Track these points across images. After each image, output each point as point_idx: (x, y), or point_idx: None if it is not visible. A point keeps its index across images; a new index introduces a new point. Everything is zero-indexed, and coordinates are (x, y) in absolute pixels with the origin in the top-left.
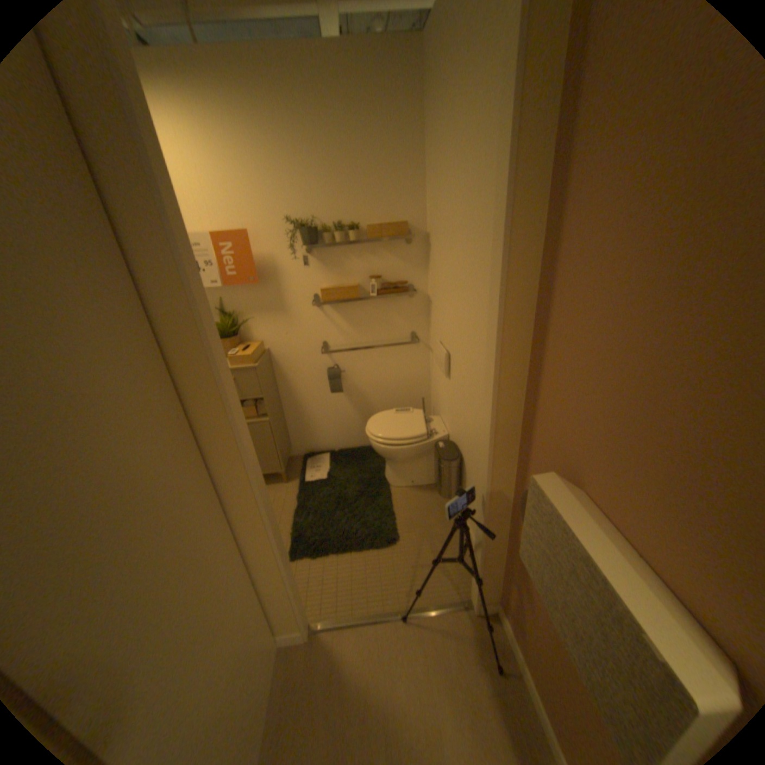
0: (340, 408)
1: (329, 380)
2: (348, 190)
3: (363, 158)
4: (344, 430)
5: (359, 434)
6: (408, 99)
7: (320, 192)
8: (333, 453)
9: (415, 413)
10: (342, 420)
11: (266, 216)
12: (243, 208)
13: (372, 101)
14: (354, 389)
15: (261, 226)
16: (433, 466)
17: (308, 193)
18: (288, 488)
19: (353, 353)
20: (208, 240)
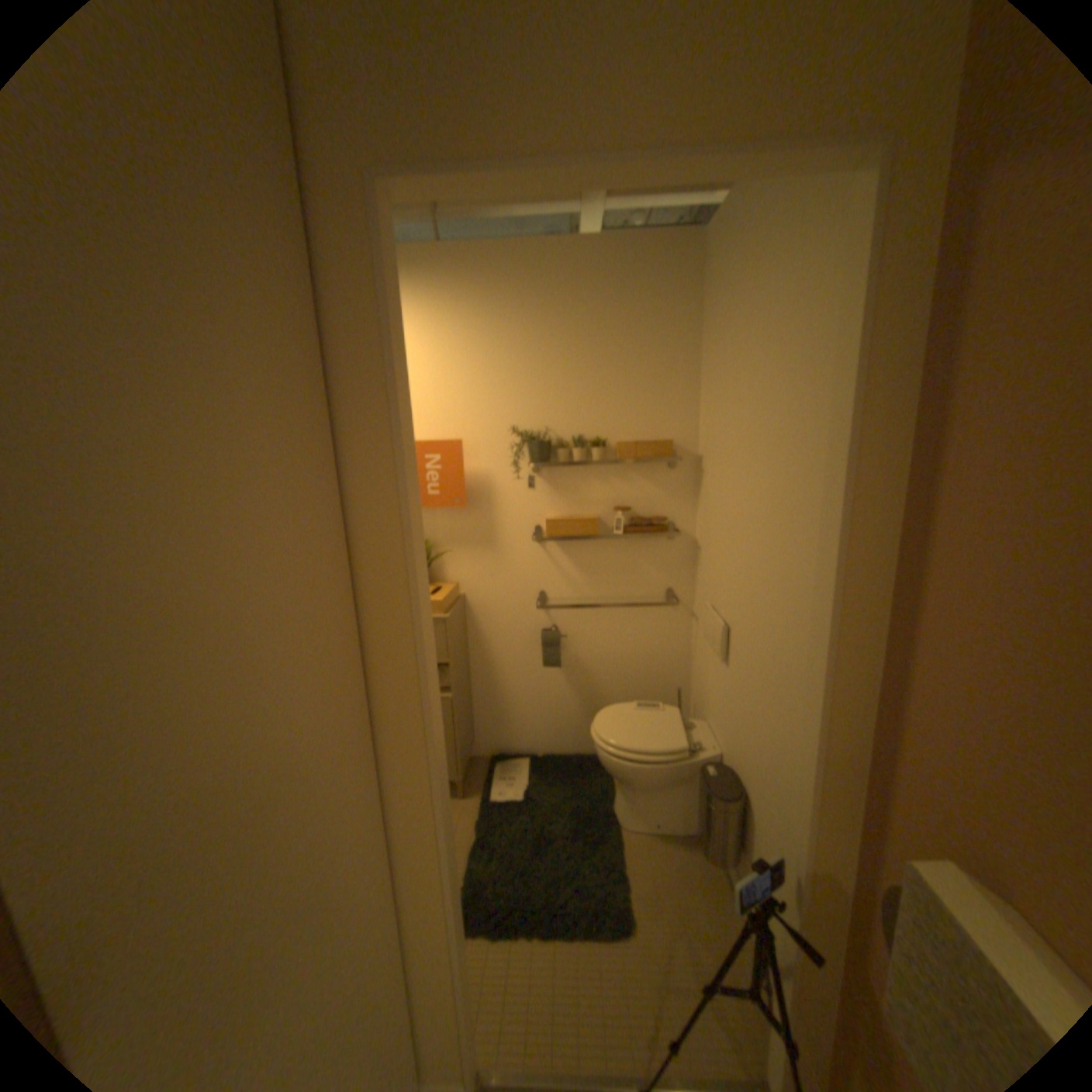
0: (554, 692)
1: (542, 647)
2: (596, 399)
3: (620, 363)
4: (554, 725)
5: (578, 735)
6: (684, 298)
7: (560, 401)
8: (535, 761)
9: (668, 713)
10: (554, 709)
11: (488, 426)
12: (462, 416)
13: (638, 301)
14: (576, 665)
15: (480, 438)
16: (694, 805)
17: (545, 401)
18: (464, 809)
19: (581, 611)
20: None
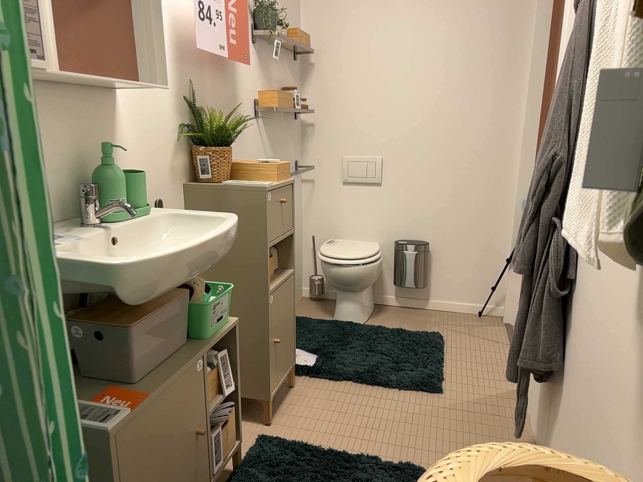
0: None
1: None
2: None
3: None
4: None
5: None
6: None
7: None
8: None
9: (340, 242)
10: None
11: None
12: None
13: None
14: None
15: None
16: (372, 288)
17: None
18: (307, 383)
19: None
20: None
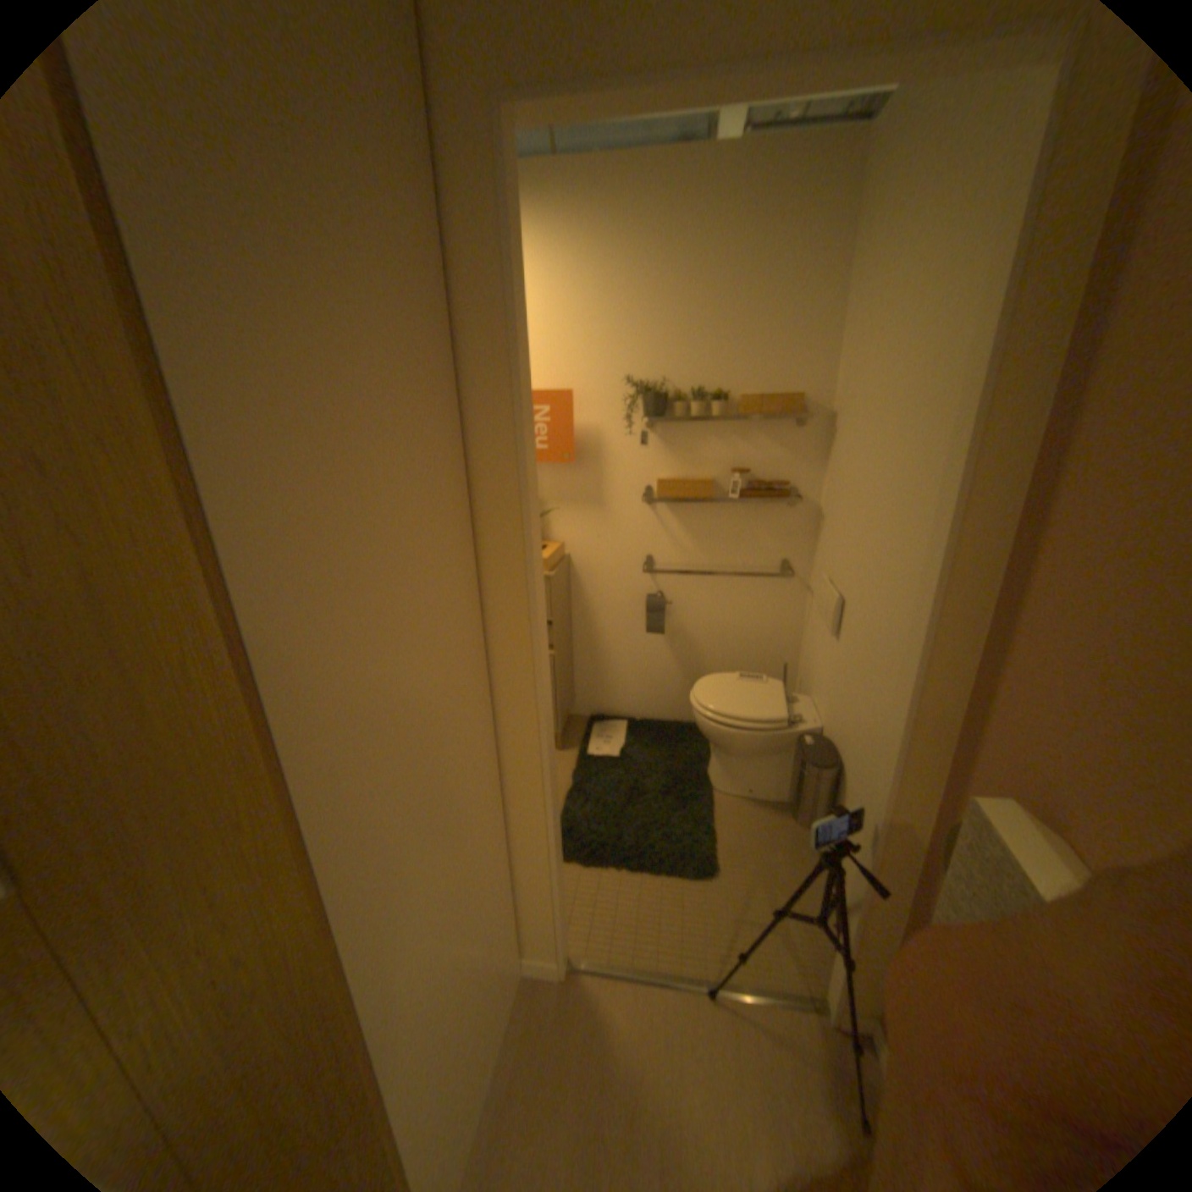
0: (660, 660)
1: (651, 615)
2: (726, 345)
3: (757, 302)
4: (659, 693)
5: (682, 704)
6: (840, 219)
7: (686, 347)
8: (637, 725)
9: (777, 688)
10: (660, 677)
11: (605, 376)
12: (577, 365)
13: (784, 224)
14: (685, 635)
15: (596, 389)
16: (795, 777)
17: (668, 348)
18: (568, 761)
19: (693, 580)
20: None
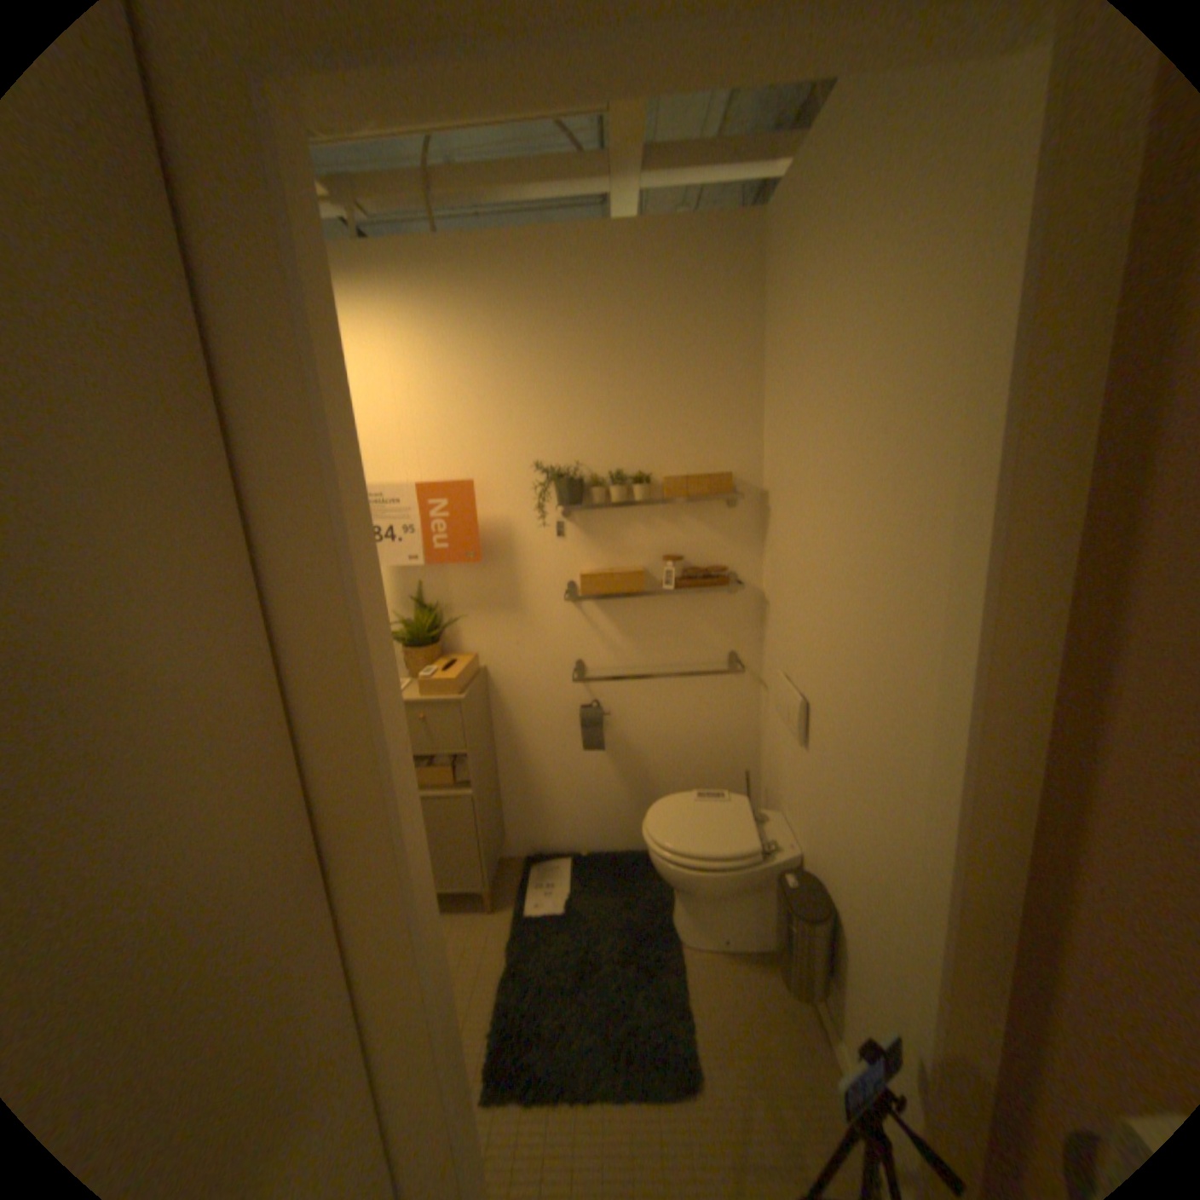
0: (597, 777)
1: (581, 725)
2: (636, 423)
3: (664, 377)
4: (599, 816)
5: (627, 826)
6: (740, 295)
7: (592, 426)
8: (577, 860)
9: (734, 803)
10: (598, 797)
11: (505, 460)
12: (472, 449)
13: (683, 299)
14: (623, 745)
15: (495, 475)
16: (769, 914)
17: (573, 428)
18: (493, 925)
19: (626, 681)
20: (414, 494)
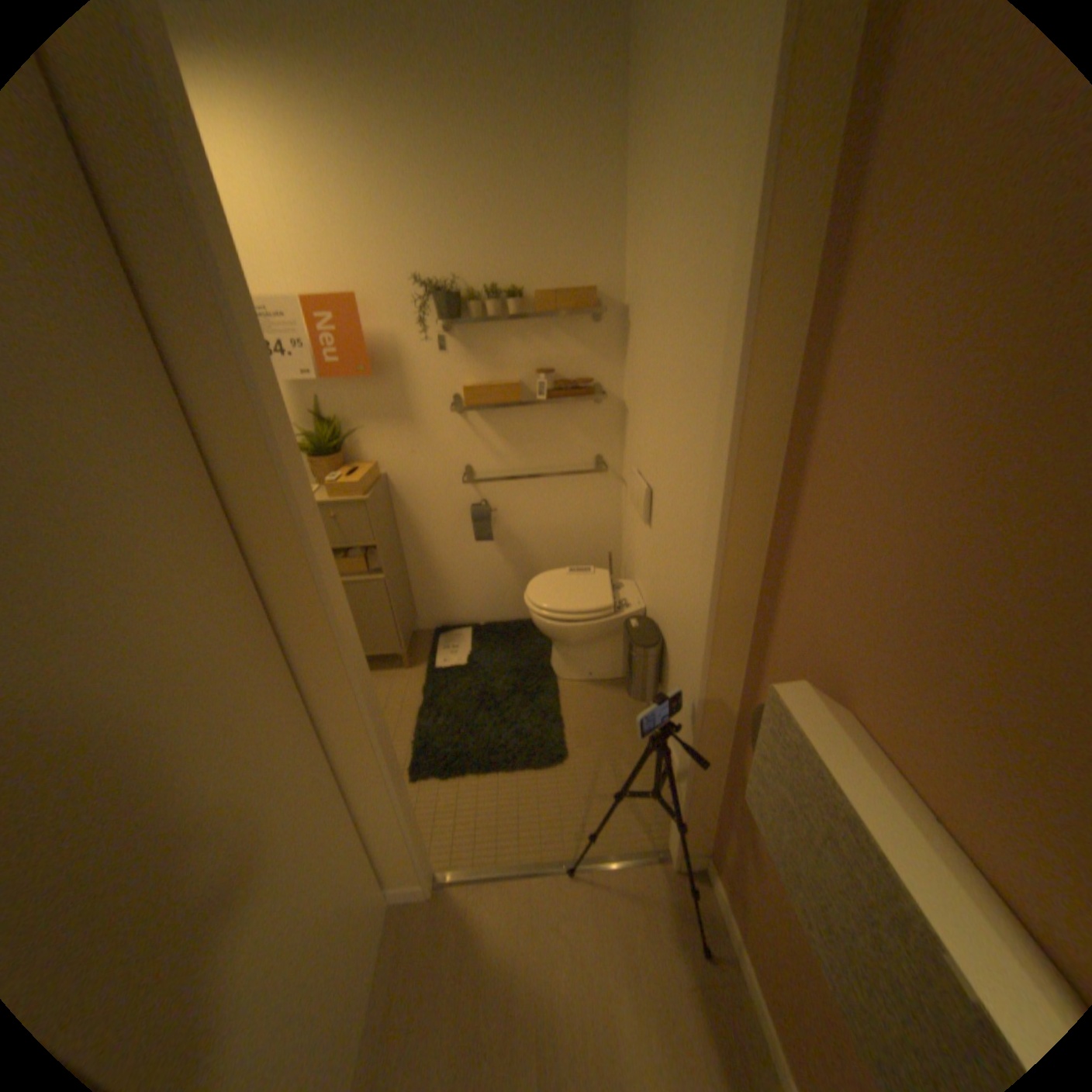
0: (489, 564)
1: (474, 523)
2: (508, 236)
3: (533, 187)
4: (493, 595)
5: (516, 602)
6: (604, 94)
7: (466, 239)
8: (477, 629)
9: (597, 575)
10: (491, 580)
11: (384, 274)
12: (350, 261)
13: (549, 97)
14: (509, 537)
15: (376, 289)
16: (621, 652)
17: (448, 240)
18: (411, 677)
19: (509, 483)
20: (298, 309)
